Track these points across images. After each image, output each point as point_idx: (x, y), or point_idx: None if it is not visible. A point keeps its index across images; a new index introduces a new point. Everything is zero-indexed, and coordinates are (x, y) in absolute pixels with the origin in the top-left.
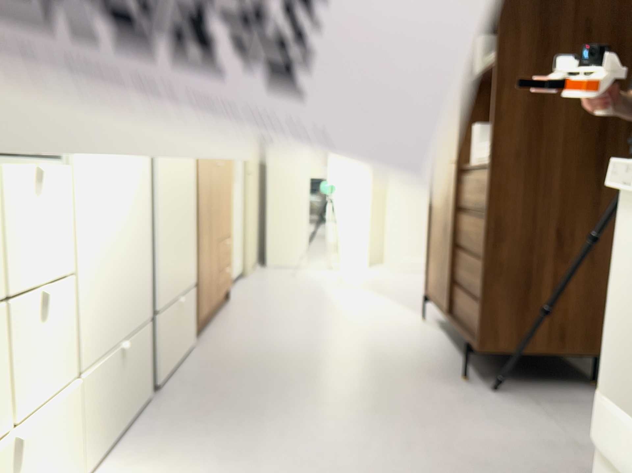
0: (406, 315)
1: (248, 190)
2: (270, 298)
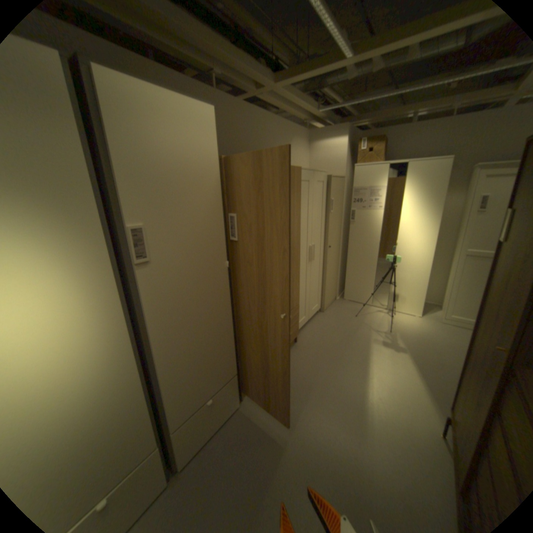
0: (427, 416)
1: (326, 259)
2: (324, 346)
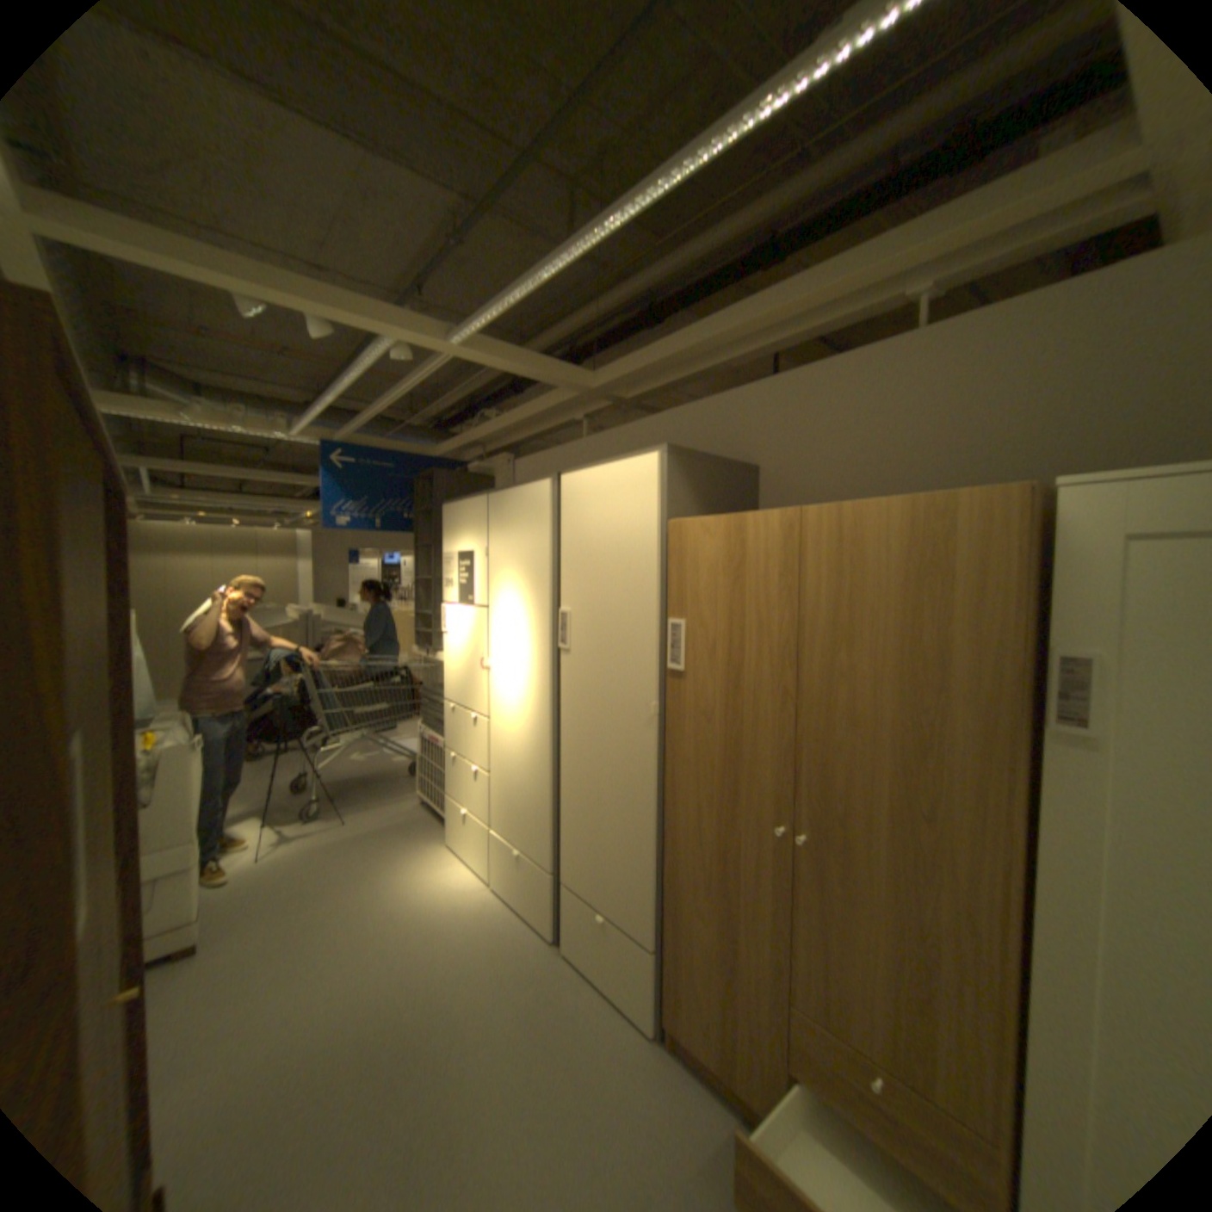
0: None
1: None
2: None
